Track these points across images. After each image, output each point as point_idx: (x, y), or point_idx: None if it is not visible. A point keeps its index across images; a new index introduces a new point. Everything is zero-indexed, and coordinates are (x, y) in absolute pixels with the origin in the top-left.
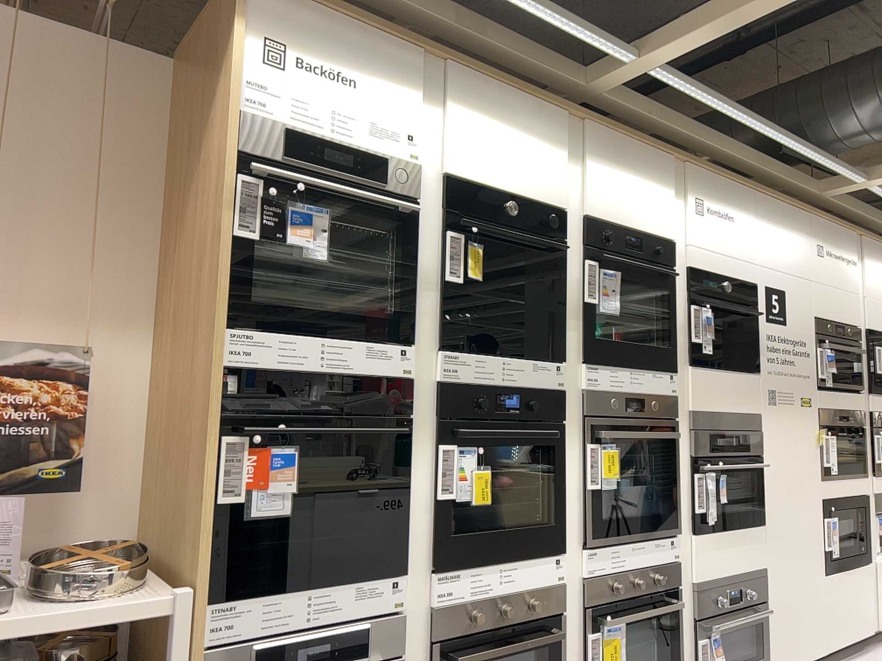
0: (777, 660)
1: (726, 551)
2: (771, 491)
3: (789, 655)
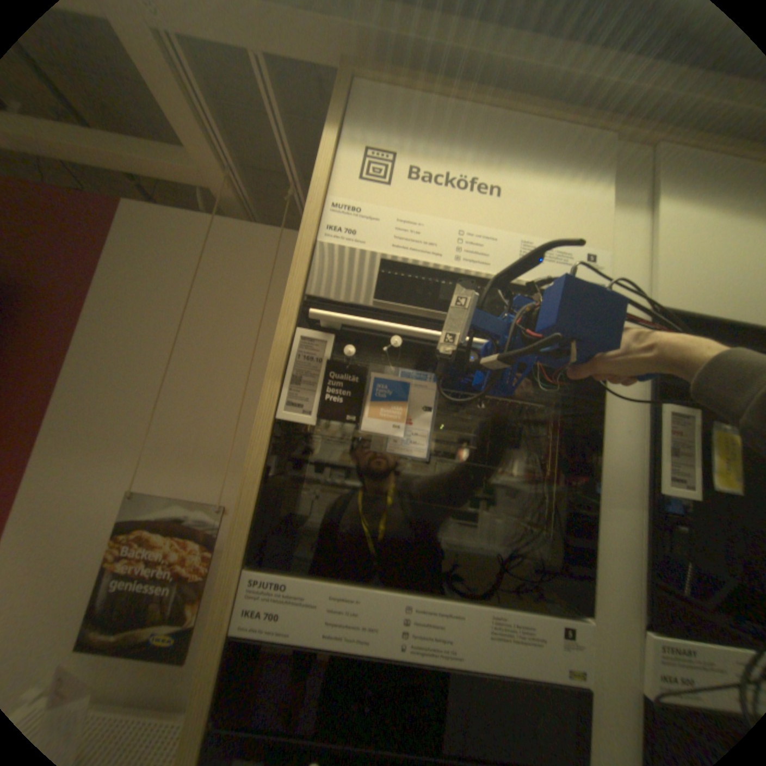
0: None
1: None
2: None
3: None
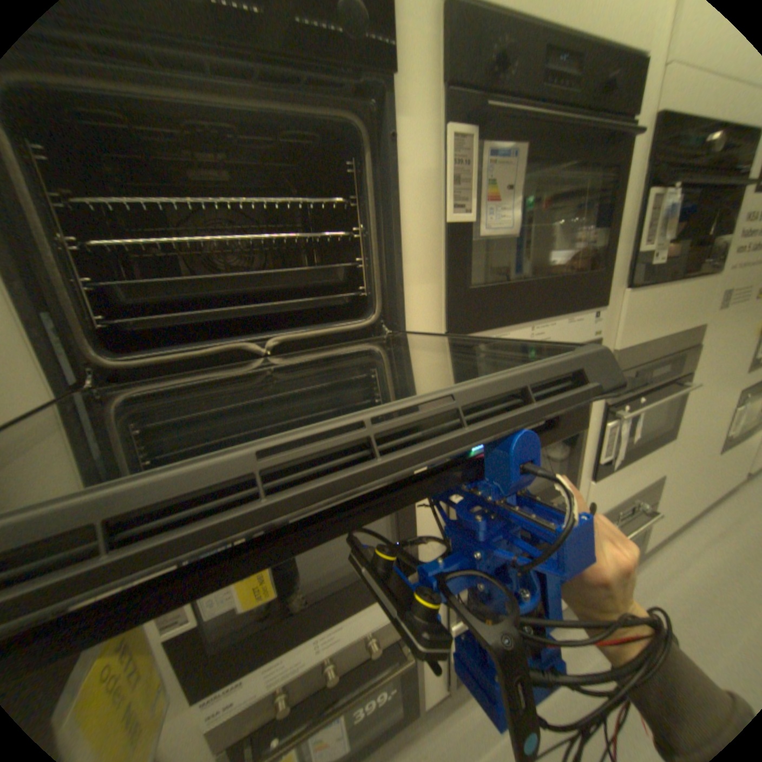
0: (655, 540)
1: (628, 483)
2: (693, 405)
3: (667, 531)
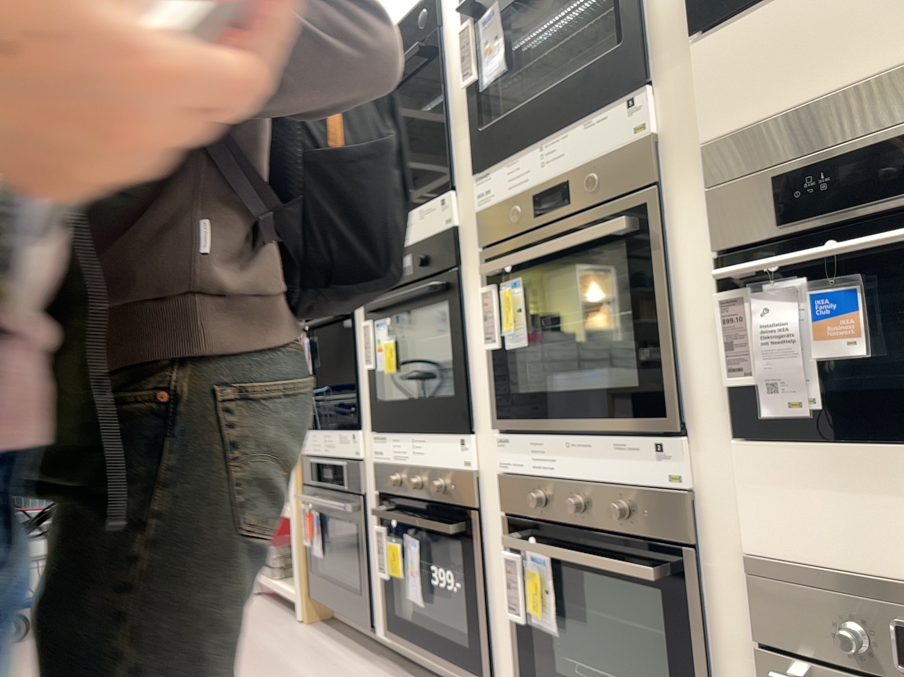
0: None
1: (895, 507)
2: None
3: None
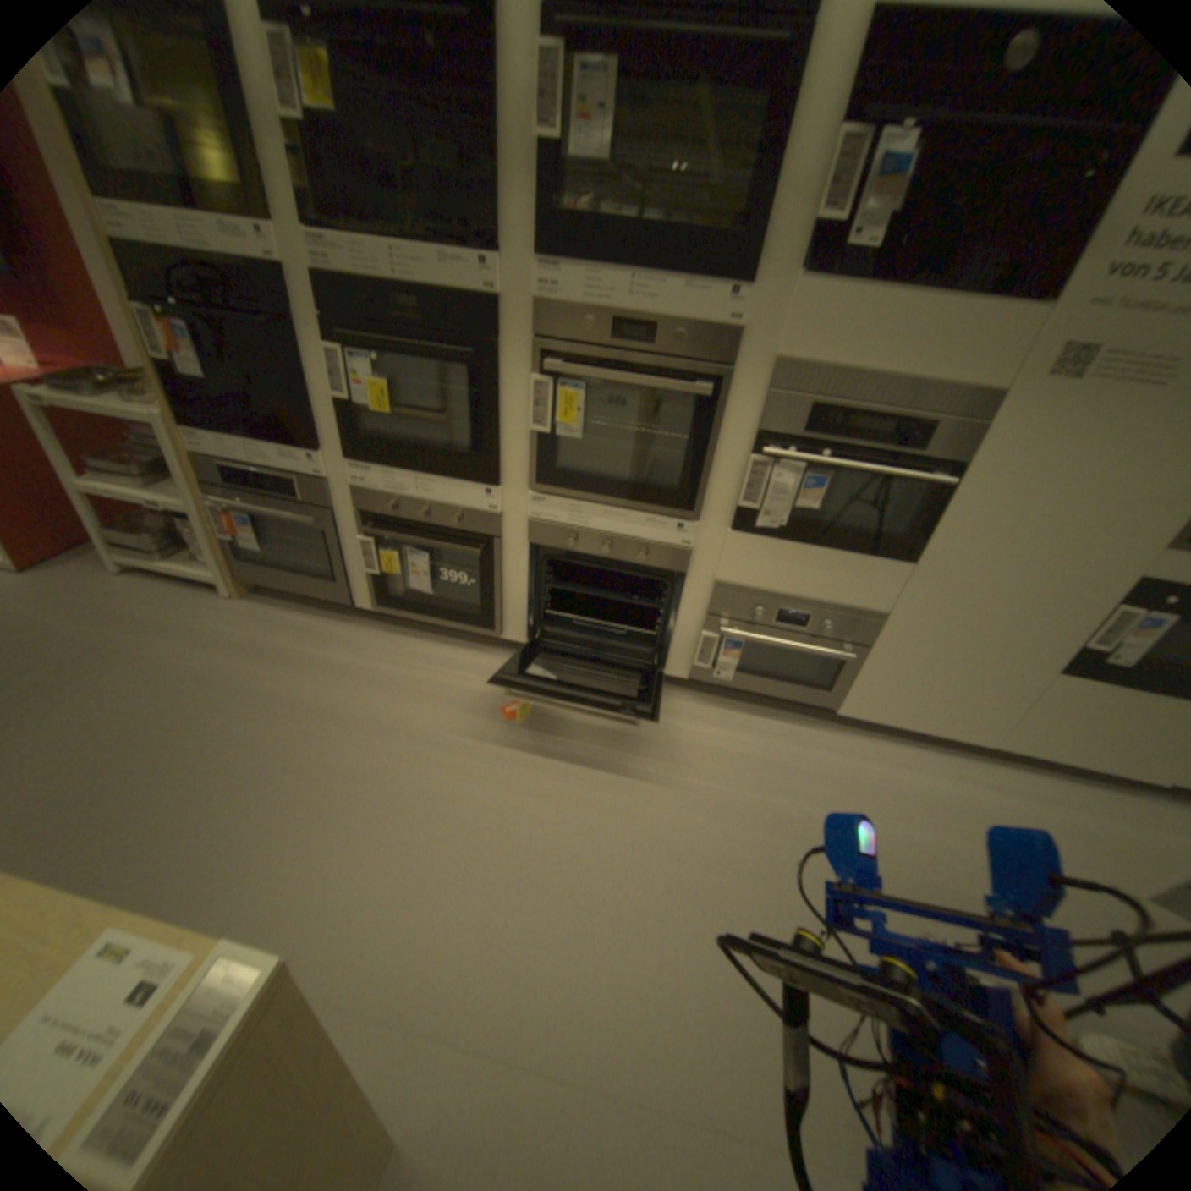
0: (862, 709)
1: (795, 569)
2: (964, 526)
3: (893, 716)
